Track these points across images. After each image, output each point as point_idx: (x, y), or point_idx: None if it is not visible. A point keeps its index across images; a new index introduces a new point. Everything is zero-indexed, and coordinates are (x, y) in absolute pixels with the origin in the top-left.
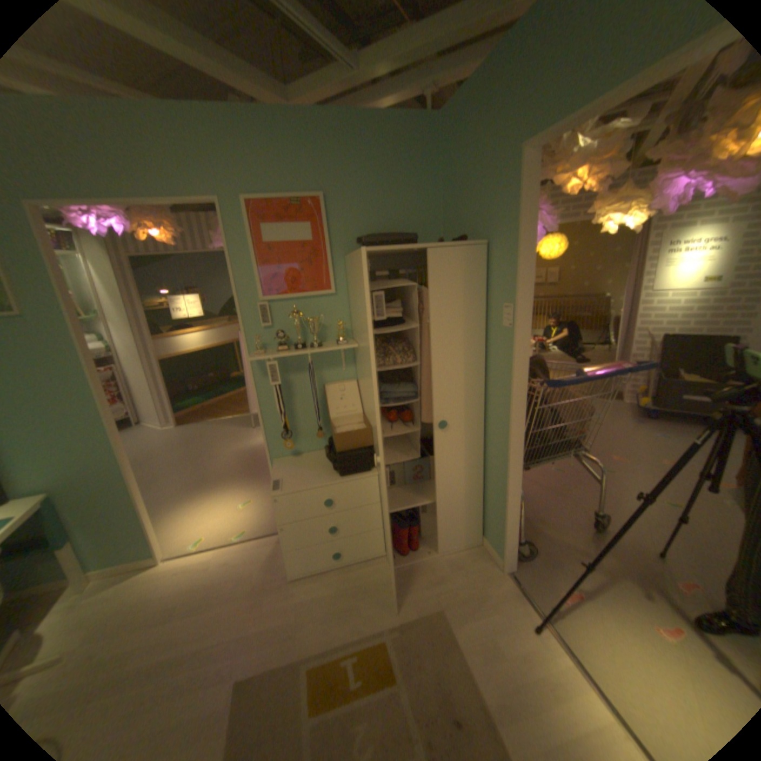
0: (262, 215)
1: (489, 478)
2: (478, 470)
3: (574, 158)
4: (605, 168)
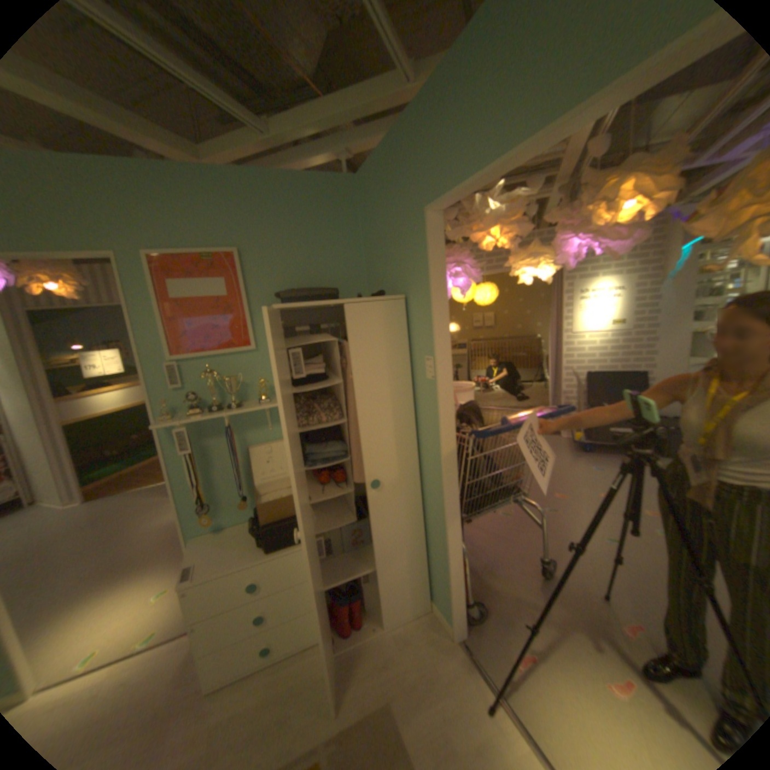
0: (168, 270)
1: (431, 536)
2: (419, 529)
3: (485, 219)
4: (513, 228)
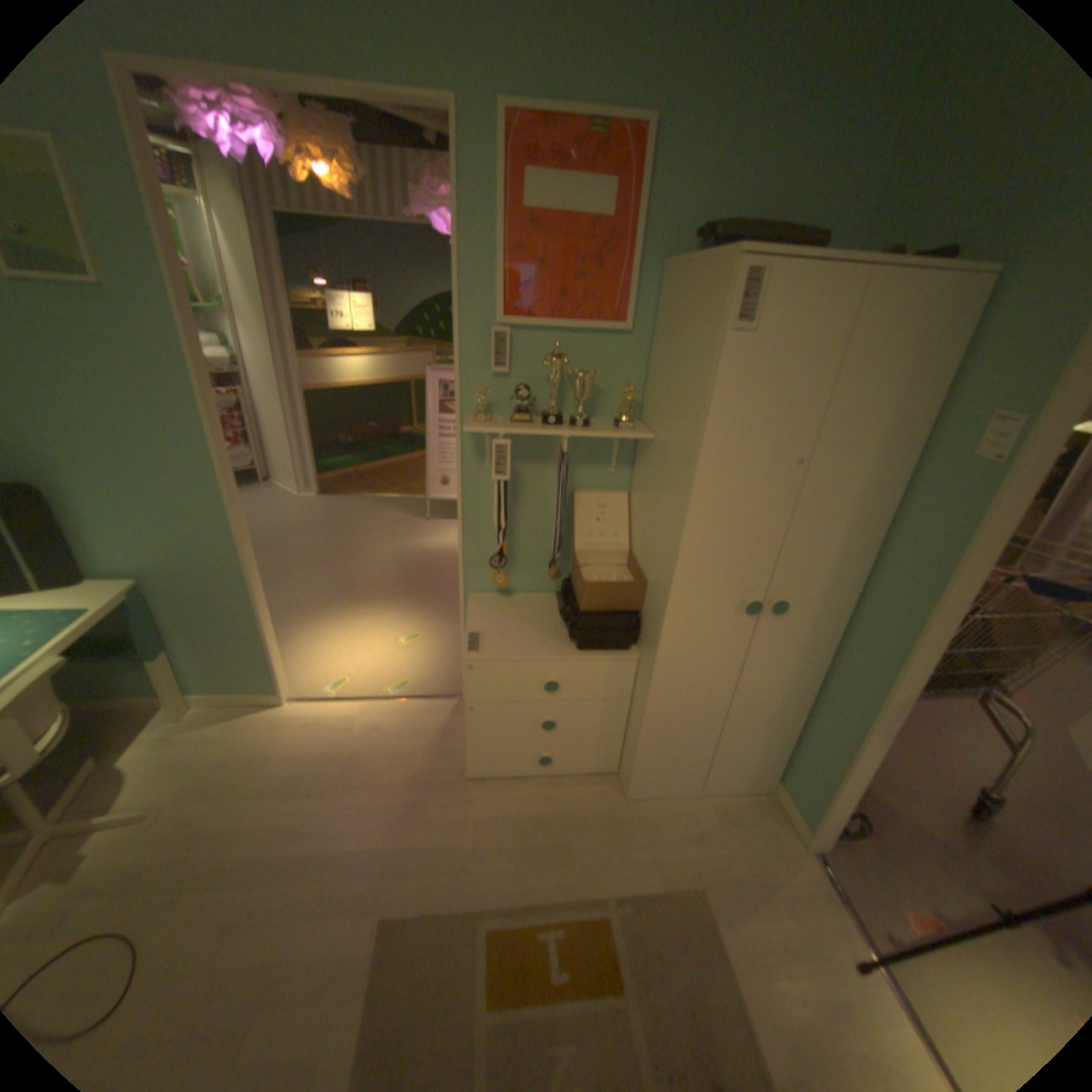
0: (532, 147)
1: (827, 704)
2: (811, 688)
3: None
4: None
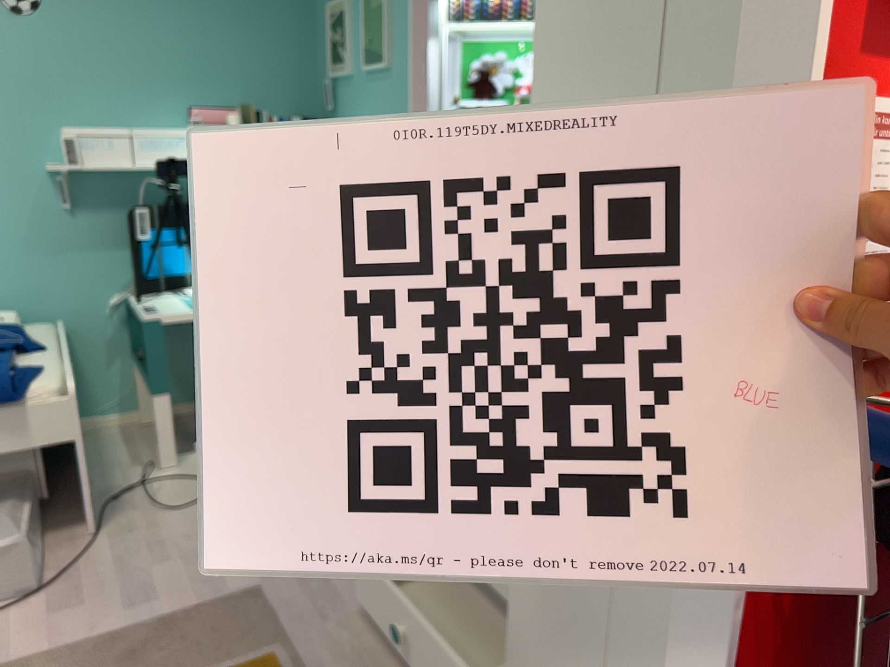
0: None
1: None
2: None
3: None
4: None
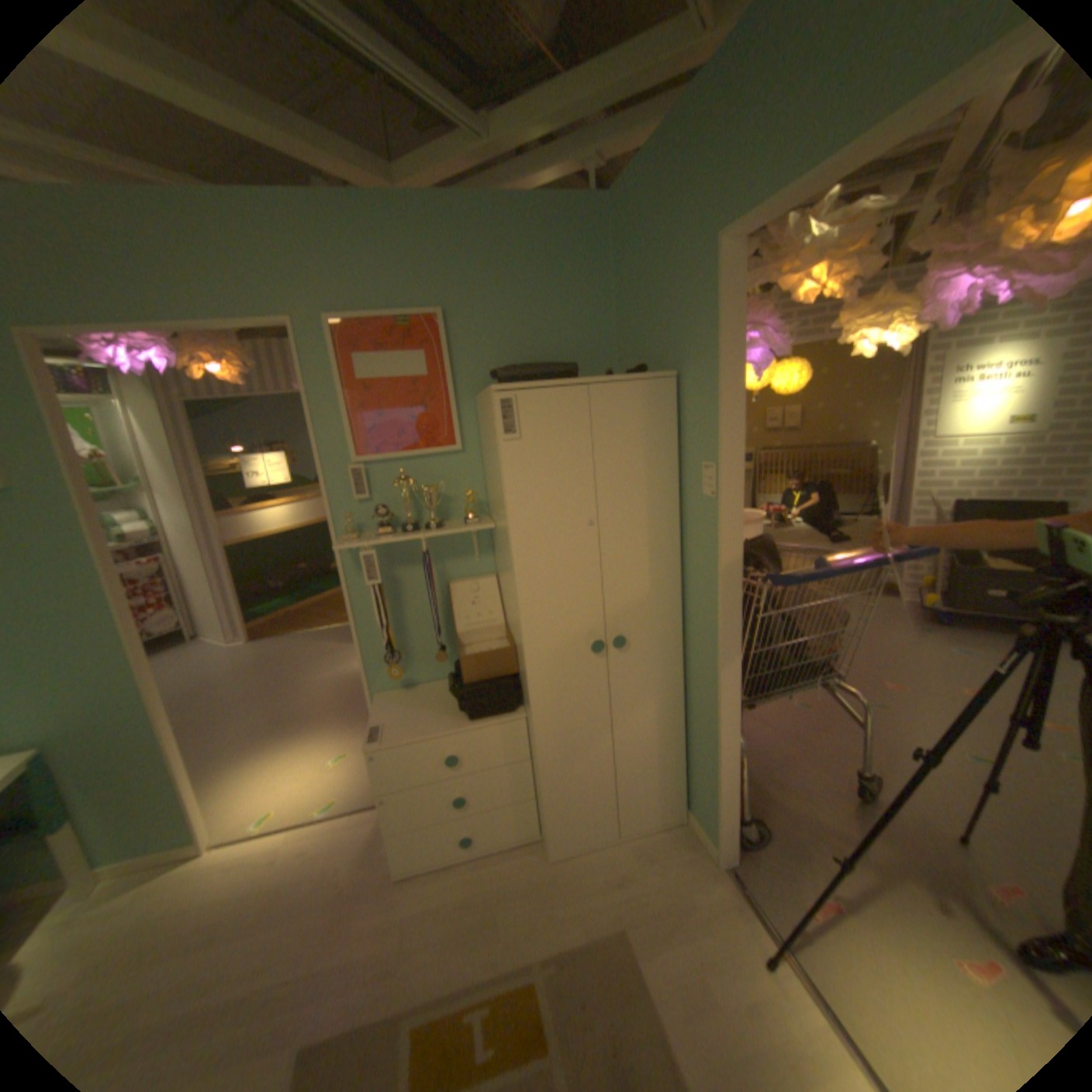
0: (353, 341)
1: (693, 721)
2: (676, 709)
3: (805, 252)
4: (851, 265)
